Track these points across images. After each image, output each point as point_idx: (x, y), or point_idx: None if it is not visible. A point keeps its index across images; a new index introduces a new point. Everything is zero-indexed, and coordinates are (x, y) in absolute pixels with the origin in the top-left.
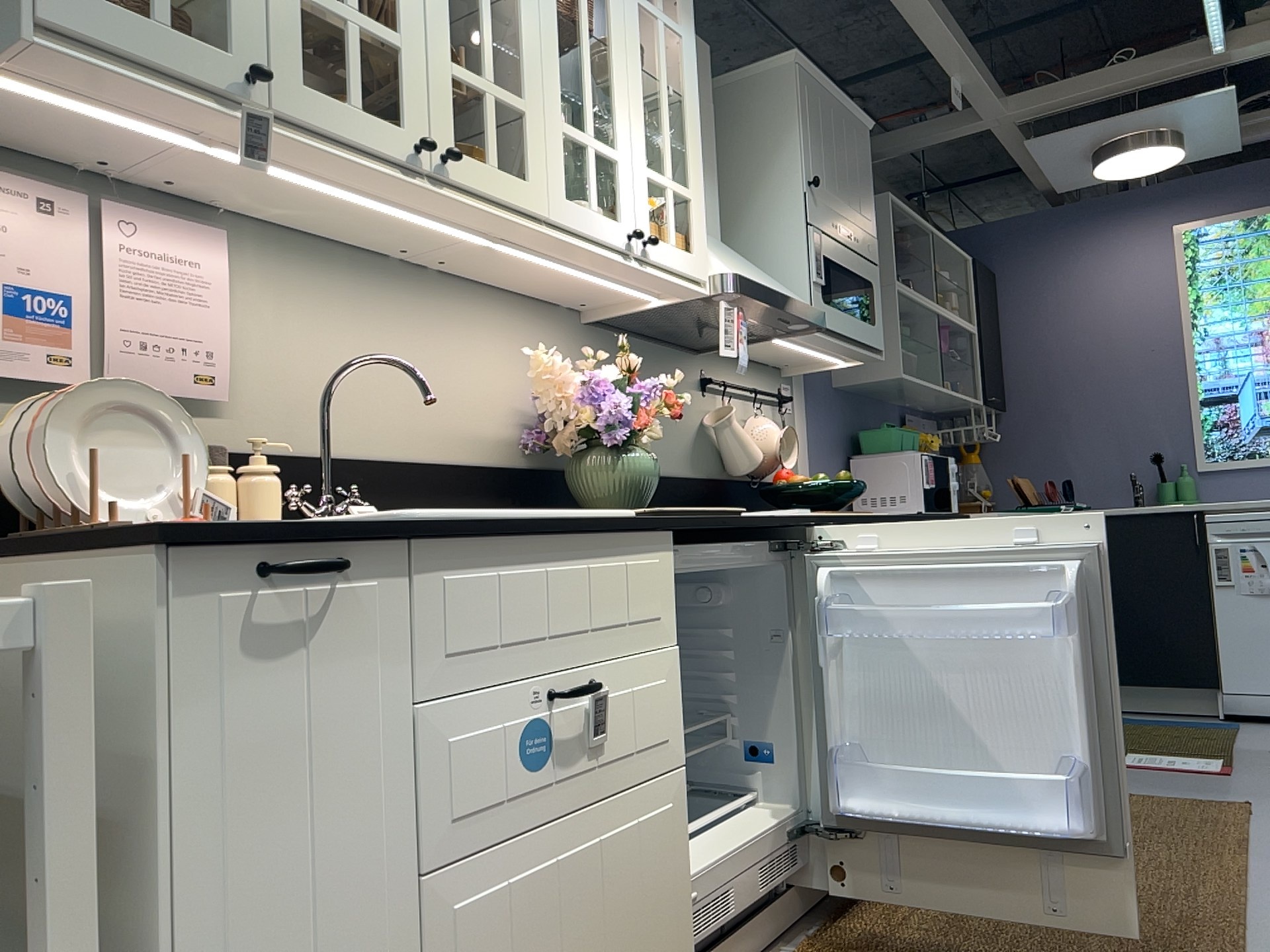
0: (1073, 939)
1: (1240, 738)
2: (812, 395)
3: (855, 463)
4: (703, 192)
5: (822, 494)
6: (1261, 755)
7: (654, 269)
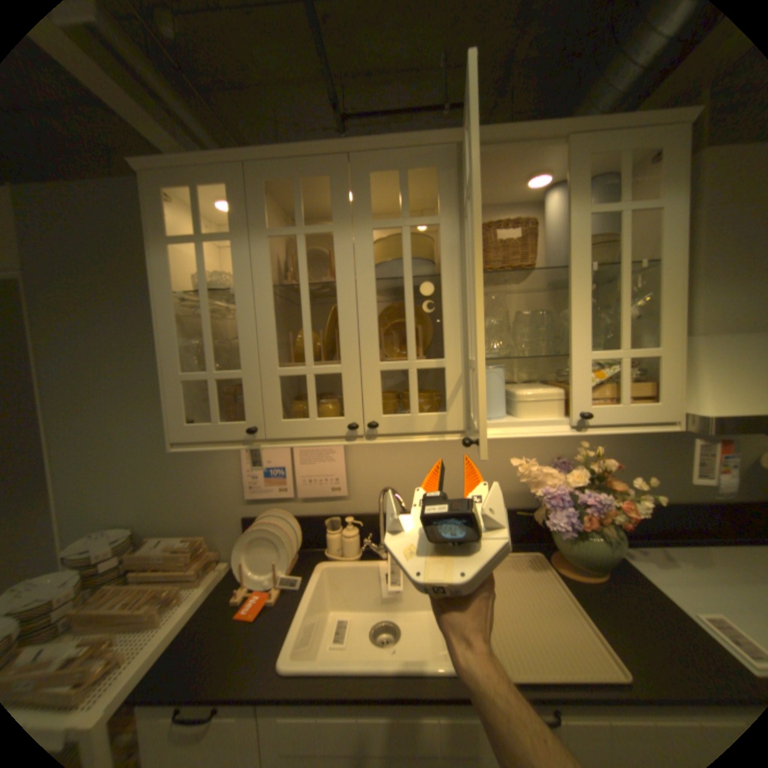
0: None
1: None
2: None
3: None
4: (684, 340)
5: None
6: None
7: (596, 430)
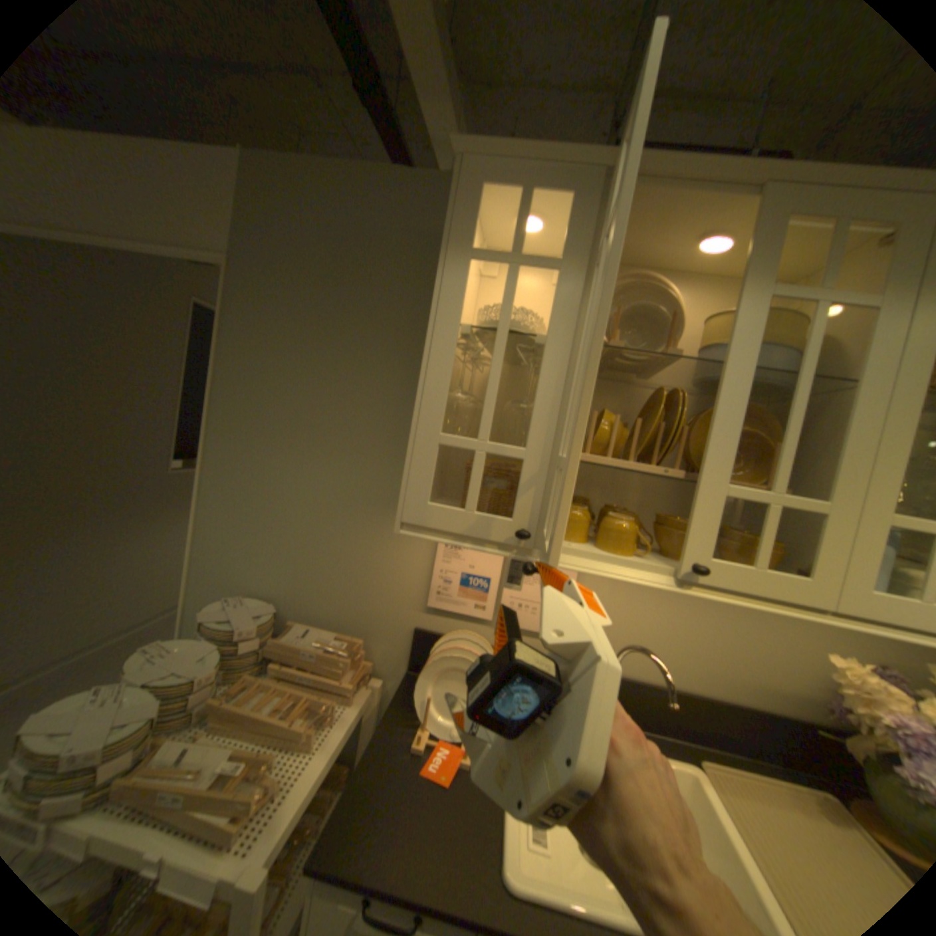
0: None
1: None
2: None
3: None
4: None
5: None
6: None
7: None
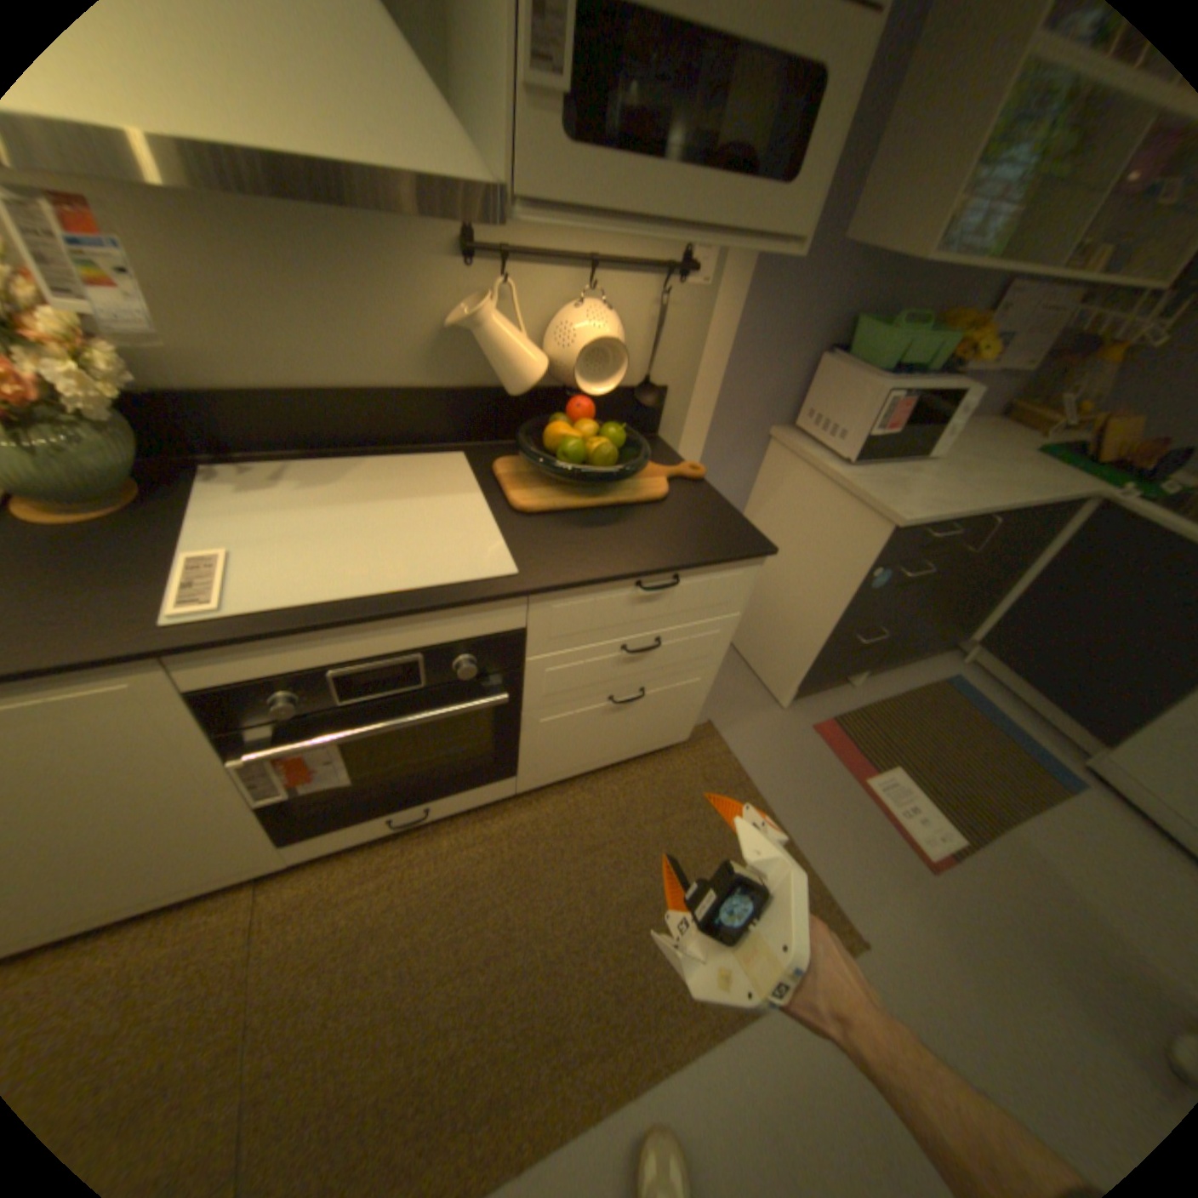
0: (386, 1045)
1: (1049, 817)
2: (768, 254)
3: (824, 357)
4: None
5: (563, 463)
6: (1020, 865)
7: None
